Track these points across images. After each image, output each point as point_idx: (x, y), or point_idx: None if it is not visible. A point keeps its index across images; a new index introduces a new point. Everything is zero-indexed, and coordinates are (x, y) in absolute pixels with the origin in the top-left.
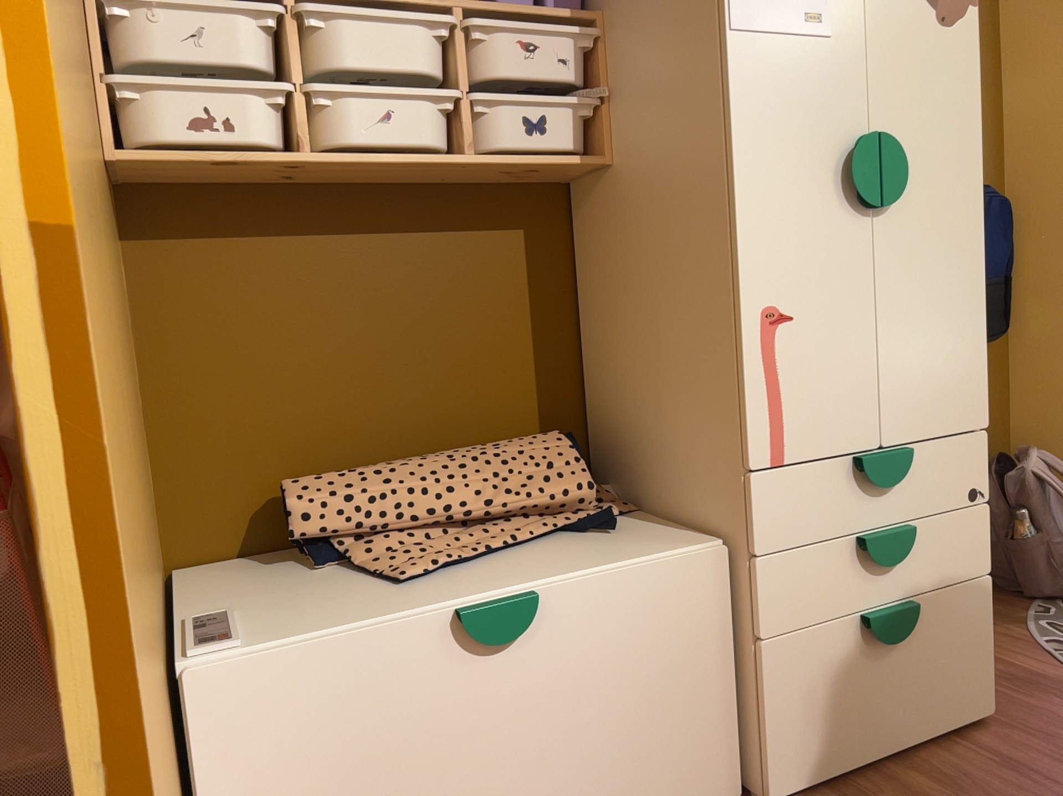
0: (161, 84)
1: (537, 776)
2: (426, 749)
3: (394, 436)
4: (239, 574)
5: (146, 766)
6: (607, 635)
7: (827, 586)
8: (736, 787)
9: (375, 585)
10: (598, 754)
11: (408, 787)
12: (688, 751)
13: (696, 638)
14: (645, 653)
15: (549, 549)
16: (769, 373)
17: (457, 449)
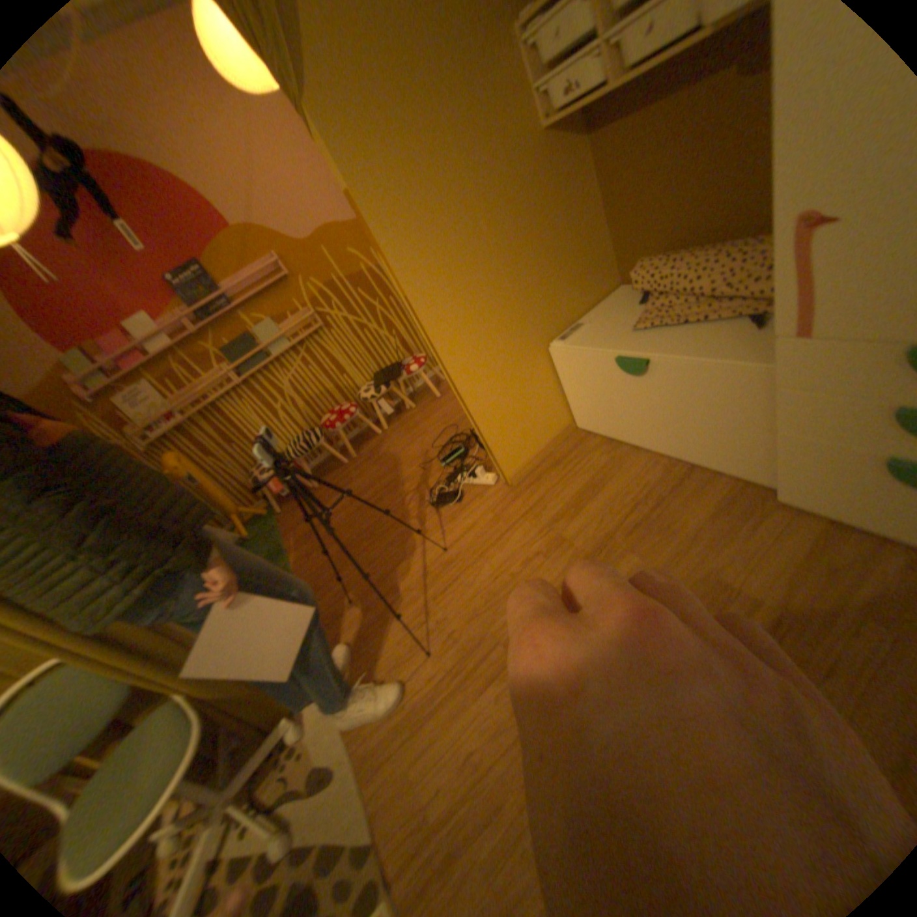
0: (548, 74)
1: (659, 421)
2: (616, 393)
3: (716, 223)
4: (625, 295)
5: (467, 382)
6: (688, 385)
7: (848, 423)
8: (773, 482)
9: (629, 325)
10: (686, 428)
11: (612, 401)
12: (738, 452)
13: (746, 407)
14: (711, 401)
15: (710, 329)
16: (799, 266)
17: (738, 238)
